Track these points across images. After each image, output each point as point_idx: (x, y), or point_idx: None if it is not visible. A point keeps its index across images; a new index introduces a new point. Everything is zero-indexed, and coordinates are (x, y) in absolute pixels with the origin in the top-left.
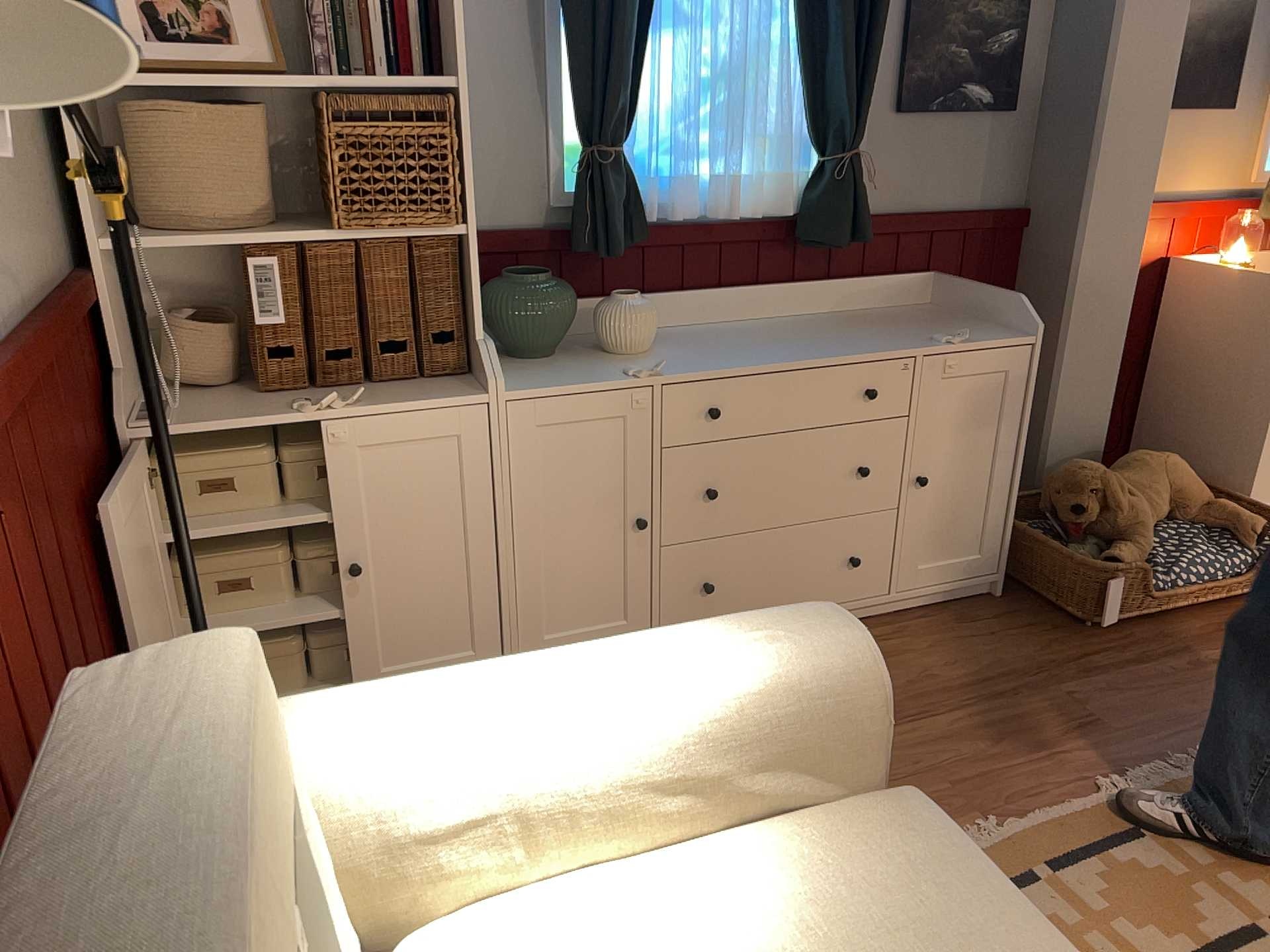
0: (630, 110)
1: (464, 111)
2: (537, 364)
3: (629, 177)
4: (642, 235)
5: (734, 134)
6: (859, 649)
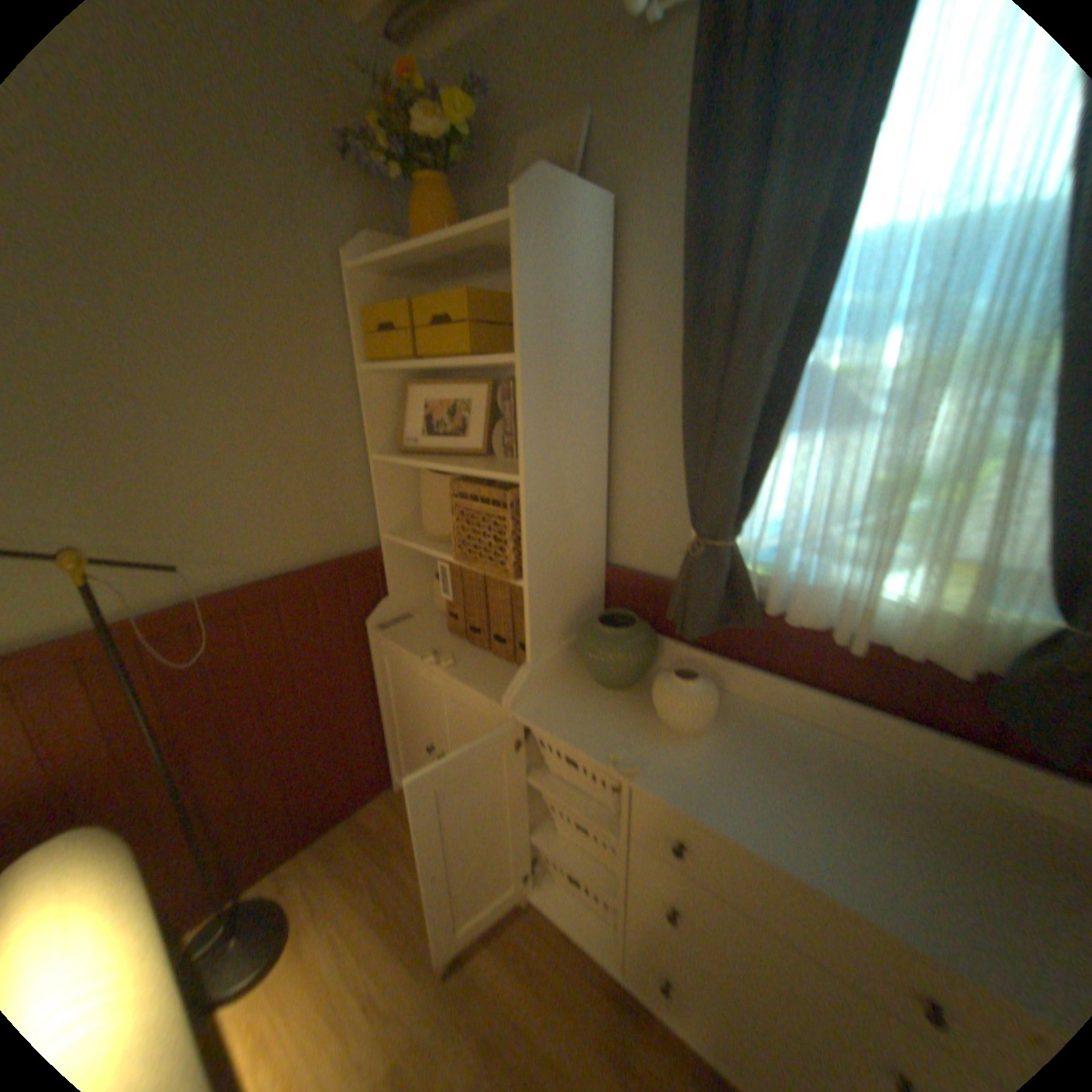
0: (748, 509)
1: (528, 501)
2: (596, 695)
3: (742, 569)
4: (760, 623)
5: (884, 558)
6: None
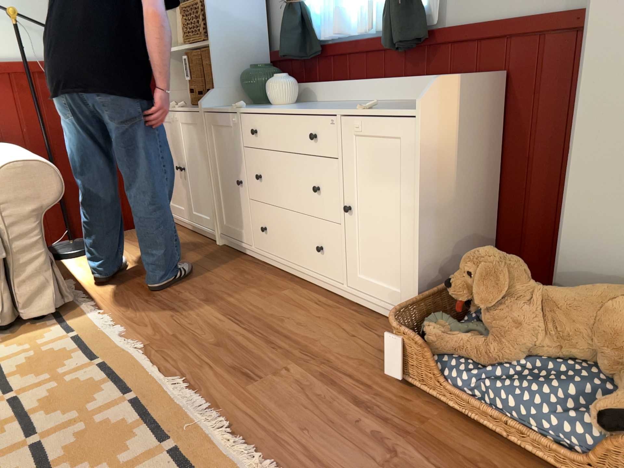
0: None
1: None
2: (247, 106)
3: (303, 17)
4: (317, 49)
5: None
6: (3, 165)
